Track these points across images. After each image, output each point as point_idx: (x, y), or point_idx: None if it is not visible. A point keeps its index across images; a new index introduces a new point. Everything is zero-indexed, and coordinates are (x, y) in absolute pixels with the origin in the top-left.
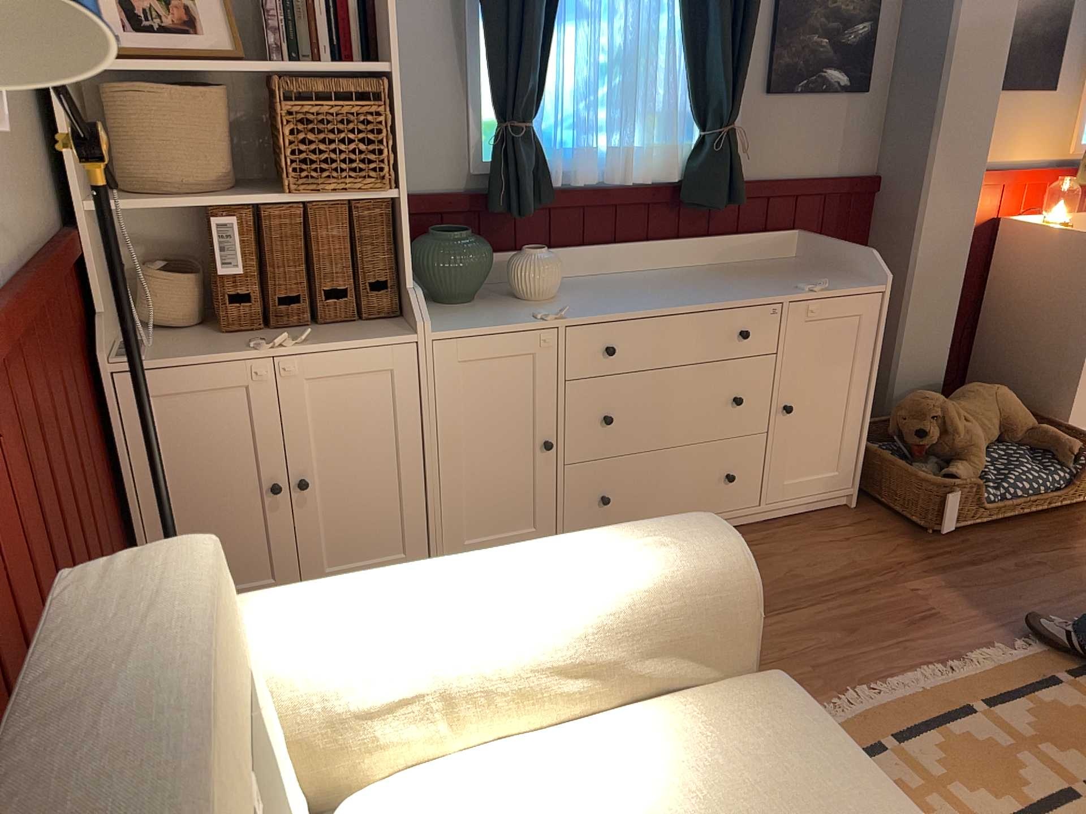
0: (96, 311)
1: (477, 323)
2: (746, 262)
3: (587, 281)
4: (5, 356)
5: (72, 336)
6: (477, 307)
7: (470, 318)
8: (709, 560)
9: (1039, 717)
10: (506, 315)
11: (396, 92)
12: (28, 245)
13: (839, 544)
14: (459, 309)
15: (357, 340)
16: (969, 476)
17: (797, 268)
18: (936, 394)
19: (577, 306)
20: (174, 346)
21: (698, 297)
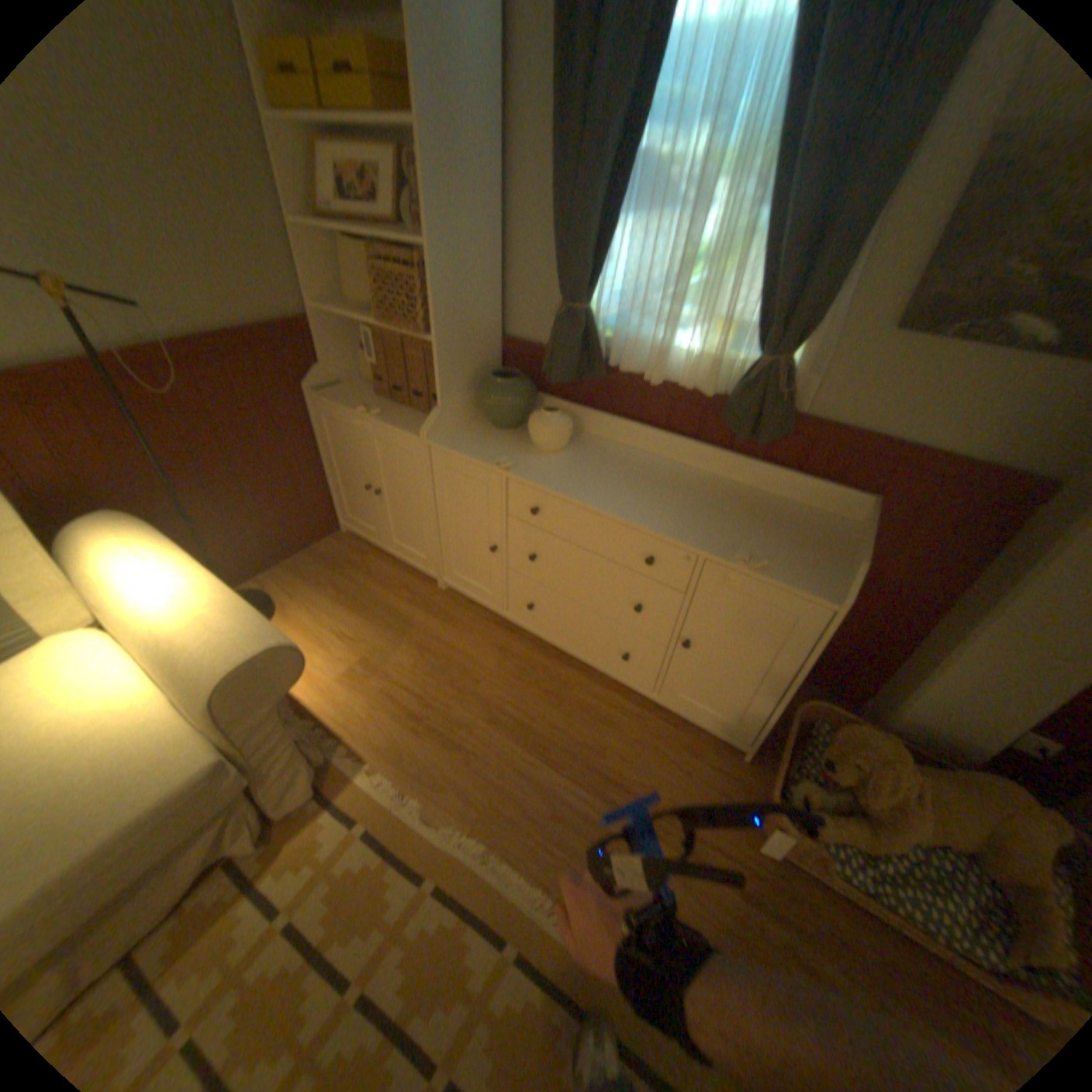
0: (319, 360)
1: (464, 447)
2: (792, 501)
3: (616, 451)
4: (131, 373)
5: (275, 370)
6: (500, 436)
7: (473, 442)
8: (203, 669)
9: (528, 1016)
10: (495, 449)
11: (430, 261)
12: (225, 319)
13: (675, 768)
14: (490, 432)
15: (400, 426)
16: (860, 844)
17: (820, 534)
18: (895, 751)
19: (544, 467)
20: (348, 391)
21: (635, 508)
